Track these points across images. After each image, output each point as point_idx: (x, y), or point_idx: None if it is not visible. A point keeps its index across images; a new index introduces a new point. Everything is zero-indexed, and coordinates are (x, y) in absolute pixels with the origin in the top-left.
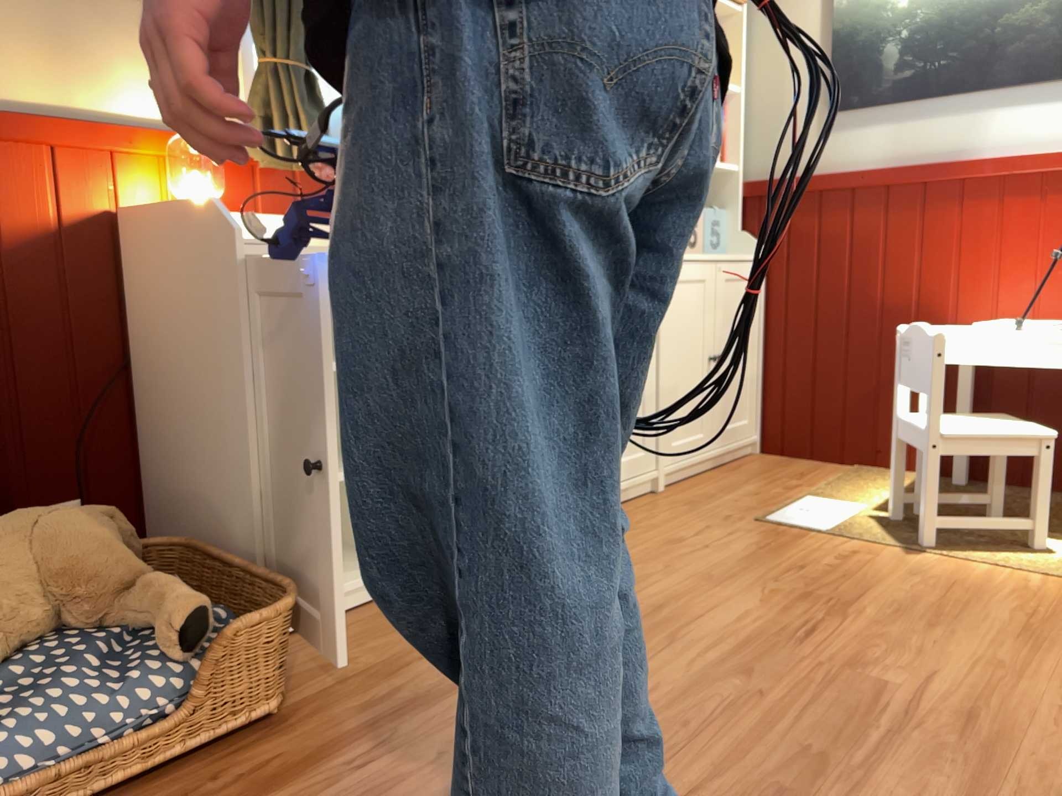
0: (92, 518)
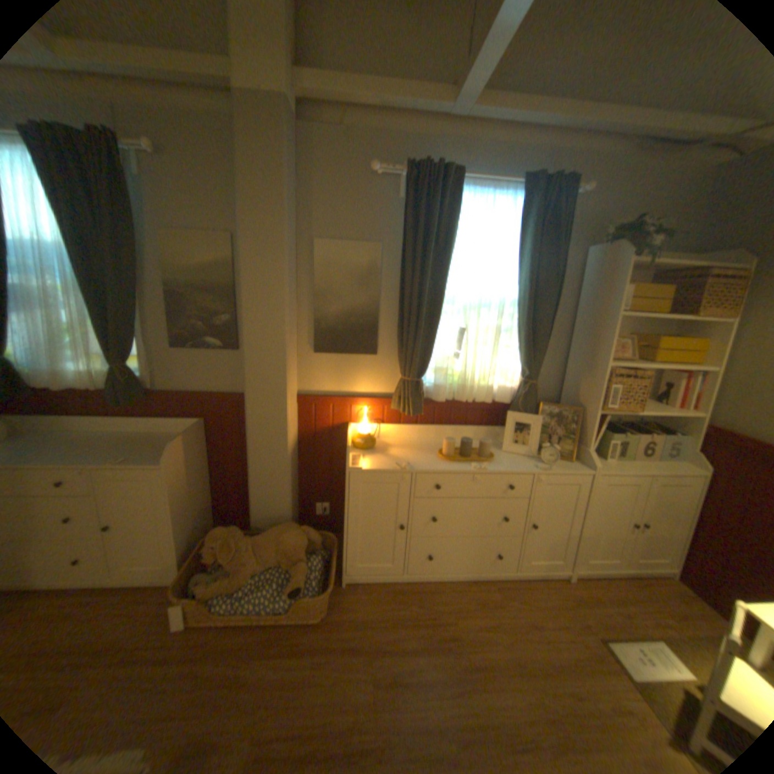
0: (297, 537)
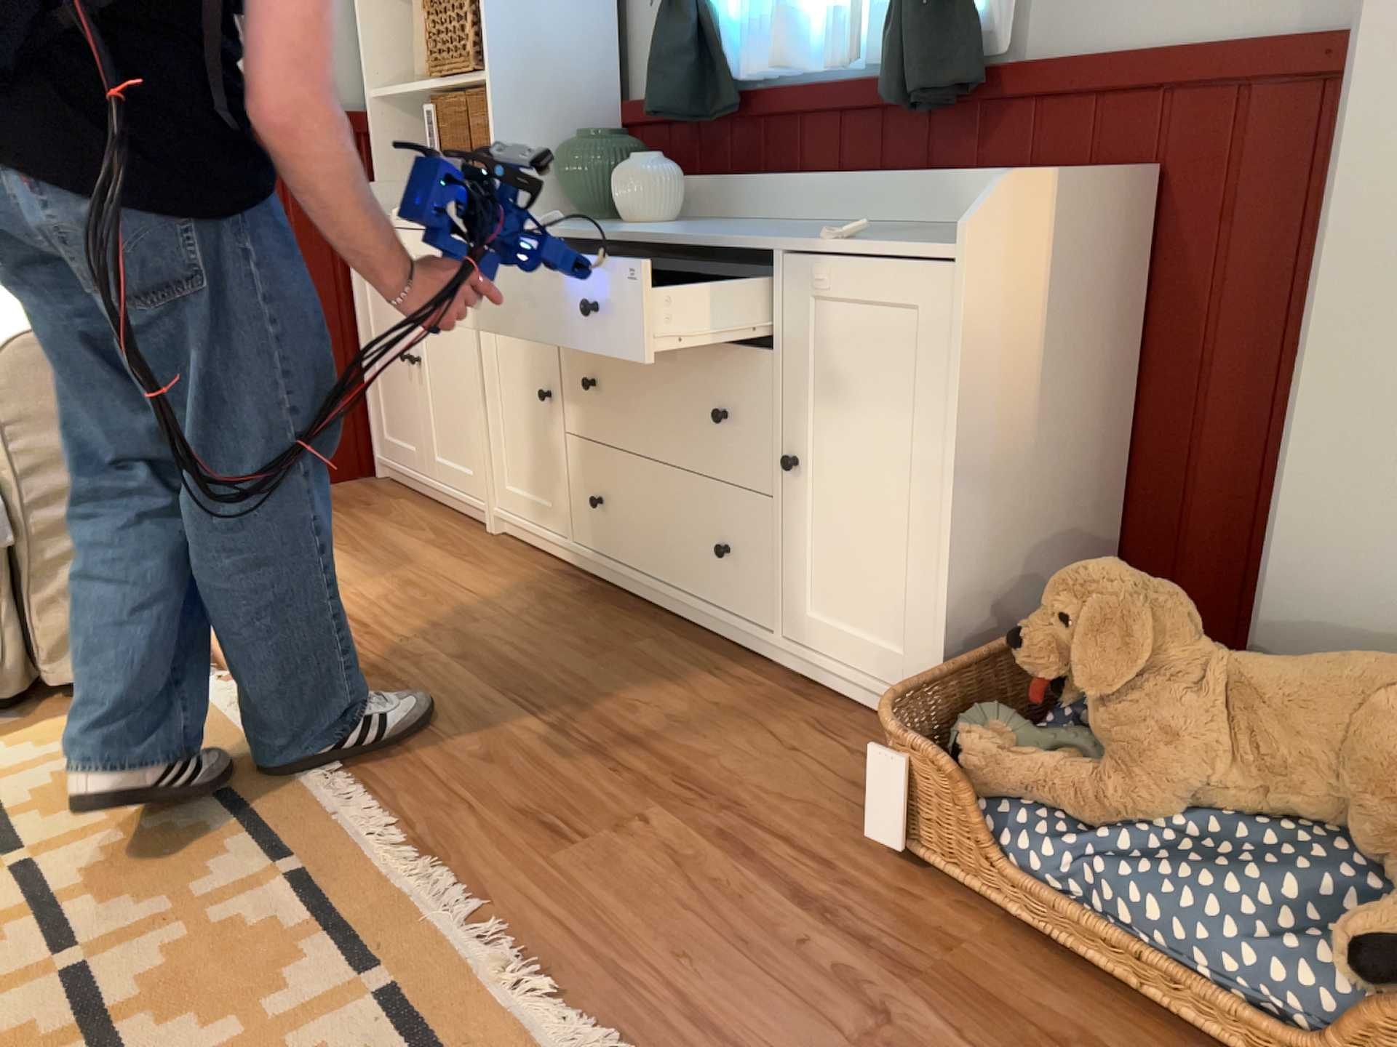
0: None
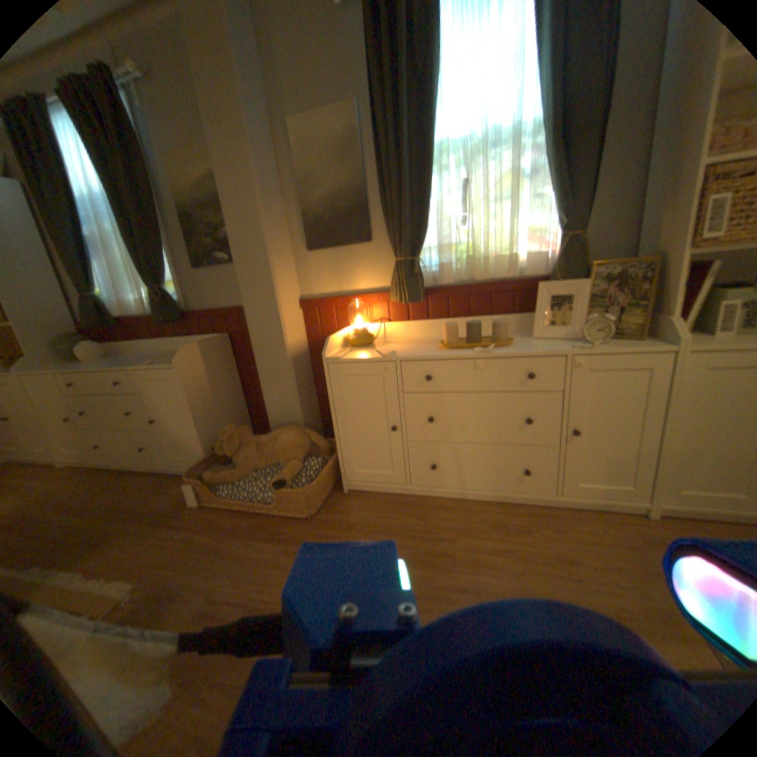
0: (296, 436)
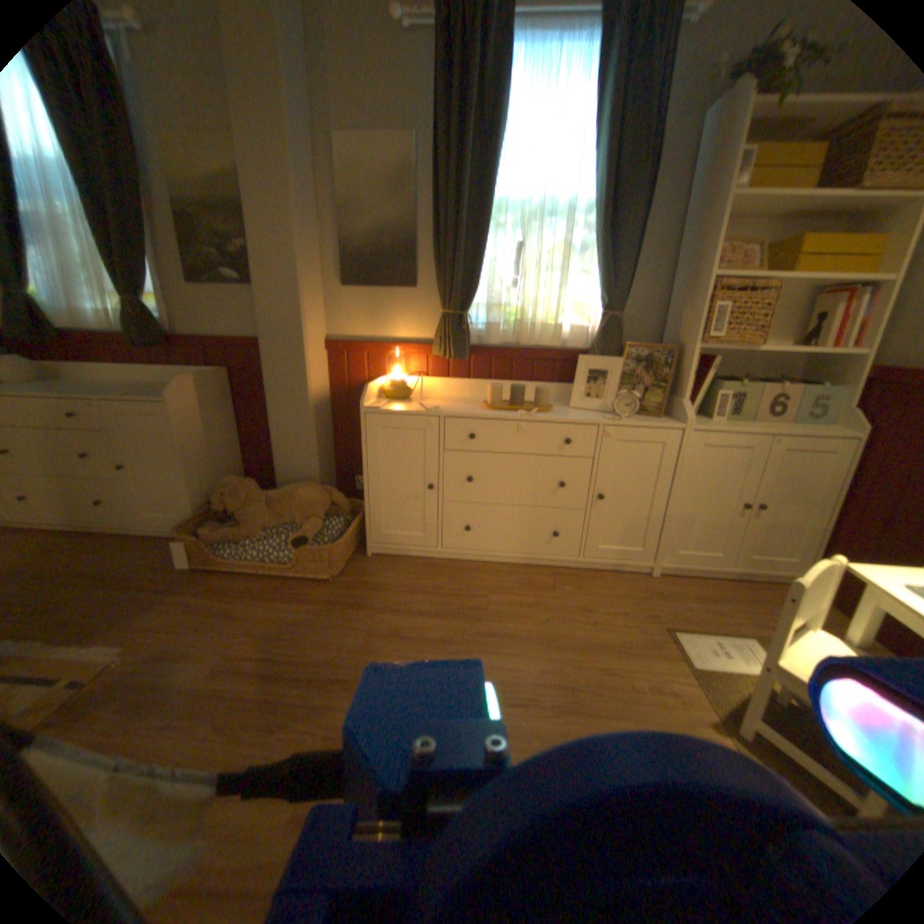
0: (316, 492)
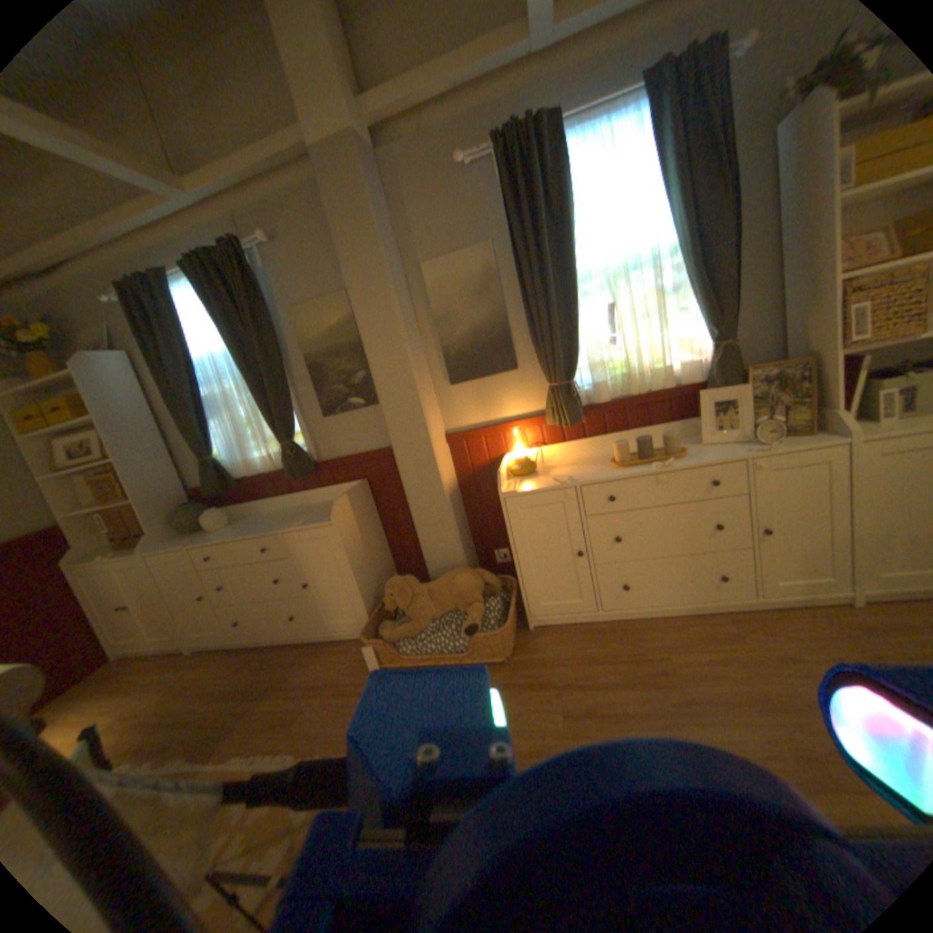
0: (469, 577)
